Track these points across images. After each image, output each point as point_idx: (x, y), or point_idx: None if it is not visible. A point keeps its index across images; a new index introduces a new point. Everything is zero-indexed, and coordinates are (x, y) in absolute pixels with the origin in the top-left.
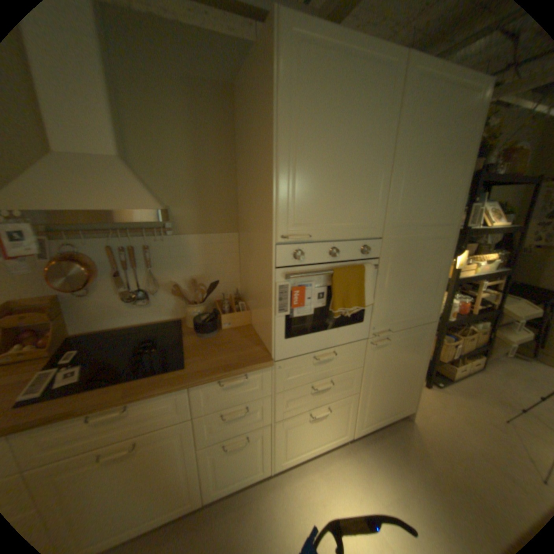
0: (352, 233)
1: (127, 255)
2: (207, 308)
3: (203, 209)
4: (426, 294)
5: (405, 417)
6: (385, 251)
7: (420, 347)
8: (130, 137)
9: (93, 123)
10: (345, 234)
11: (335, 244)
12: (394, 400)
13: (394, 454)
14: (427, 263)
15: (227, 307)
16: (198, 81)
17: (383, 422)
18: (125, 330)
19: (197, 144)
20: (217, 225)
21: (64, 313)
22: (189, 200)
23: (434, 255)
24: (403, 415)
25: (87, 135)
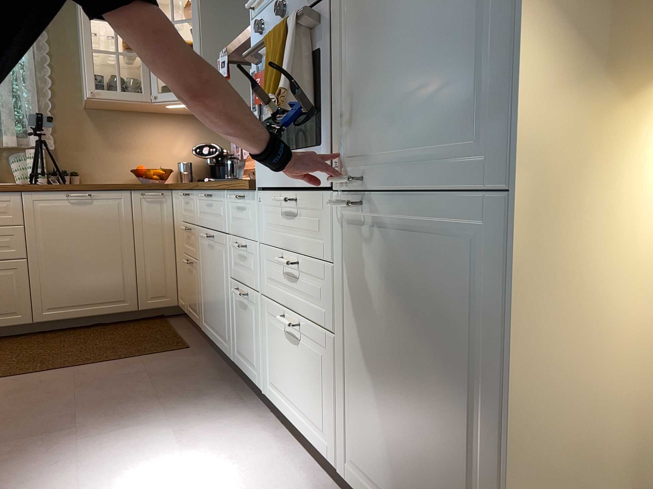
0: None
1: None
2: None
3: None
4: (449, 63)
5: None
6: None
7: (467, 289)
8: None
9: None
10: None
11: None
12: (413, 458)
13: None
14: None
15: None
16: None
17: None
18: None
19: None
20: None
21: None
22: None
23: None
24: None
25: None
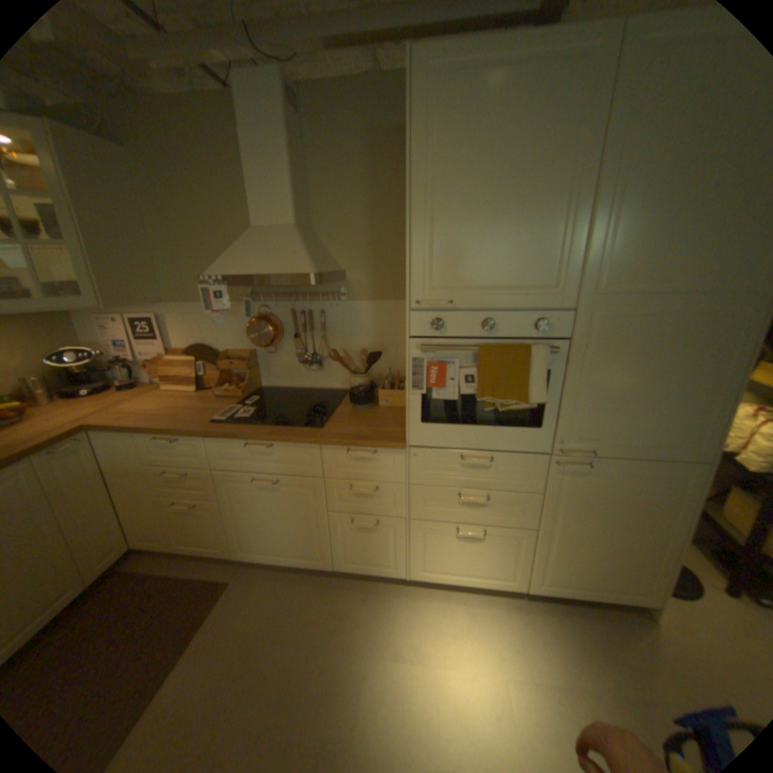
0: (518, 301)
1: (306, 319)
2: (370, 381)
3: (378, 272)
4: (681, 409)
5: (635, 606)
6: (581, 329)
7: (670, 498)
8: (314, 204)
9: (277, 198)
10: (507, 301)
11: (491, 314)
12: (609, 567)
13: (591, 642)
14: (682, 357)
15: (390, 384)
16: (379, 131)
17: (585, 592)
18: (301, 391)
19: (375, 200)
20: (392, 291)
21: (260, 366)
22: (364, 263)
23: (700, 343)
24: (631, 600)
25: (272, 209)
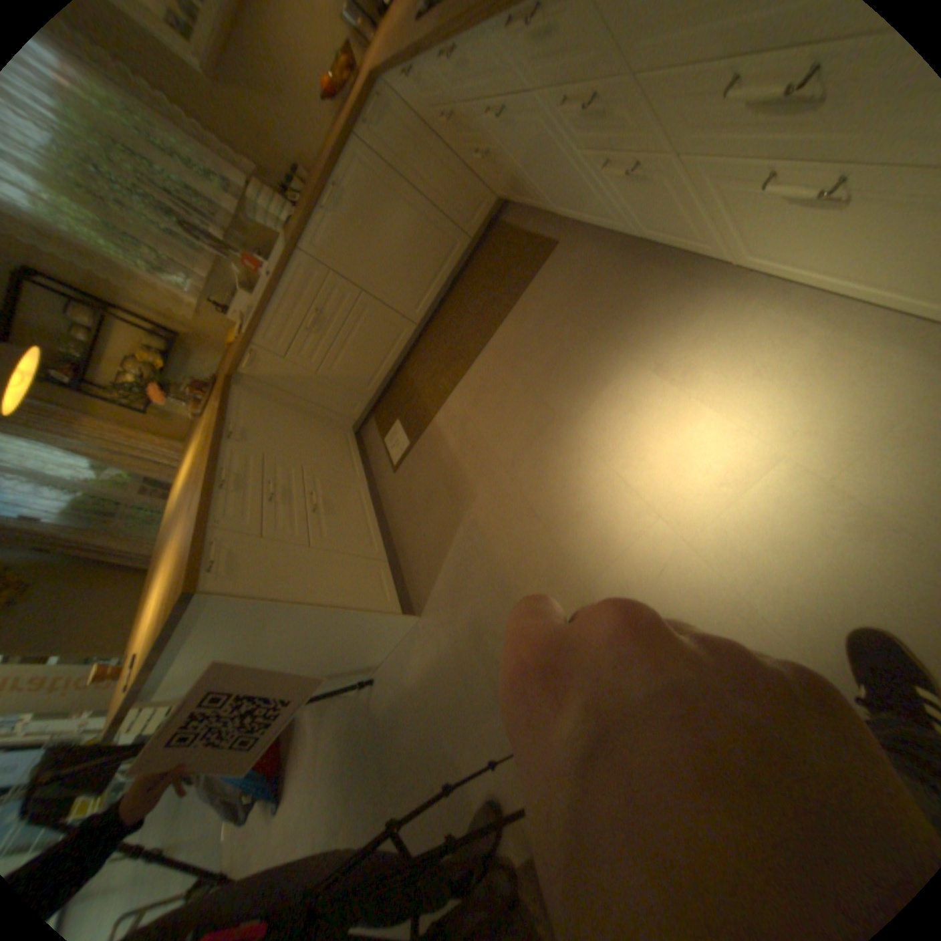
0: None
1: None
2: None
3: None
4: None
5: None
6: None
7: None
8: None
9: None
10: None
11: None
12: None
13: None
14: None
15: None
16: None
17: None
18: None
19: None
20: None
21: None
22: None
23: None
24: None
25: None
